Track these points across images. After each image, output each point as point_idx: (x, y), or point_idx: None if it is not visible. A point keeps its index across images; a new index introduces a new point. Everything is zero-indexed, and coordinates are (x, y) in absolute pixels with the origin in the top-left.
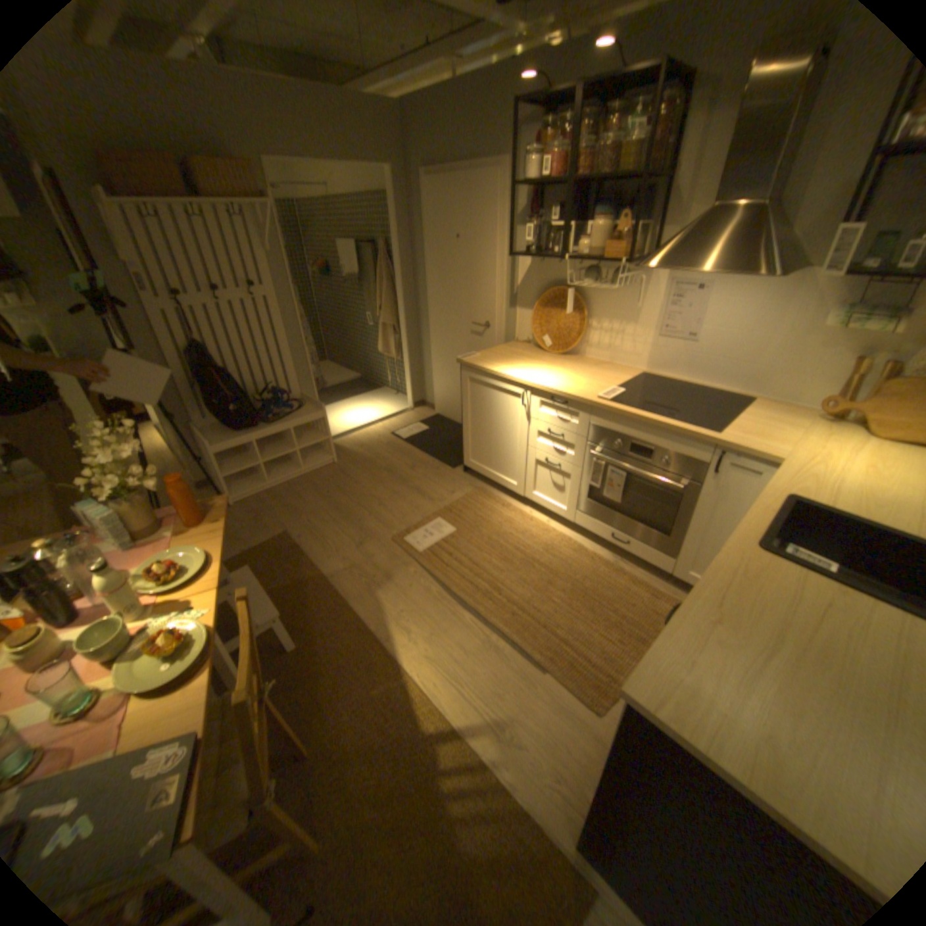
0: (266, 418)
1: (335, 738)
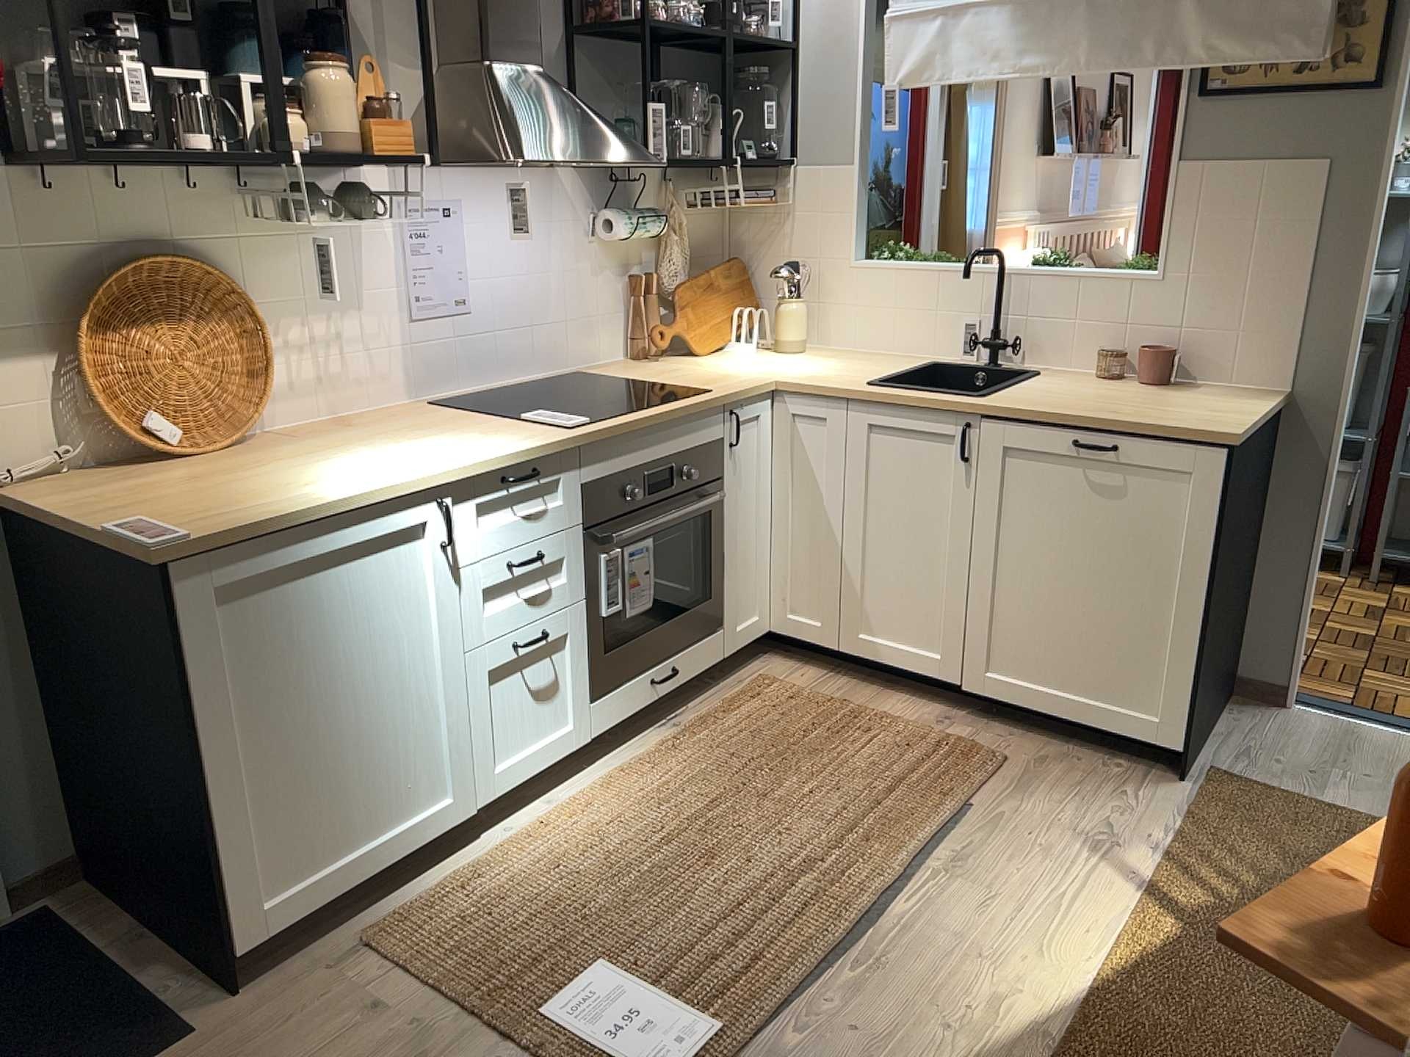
0: None
1: (1313, 1056)
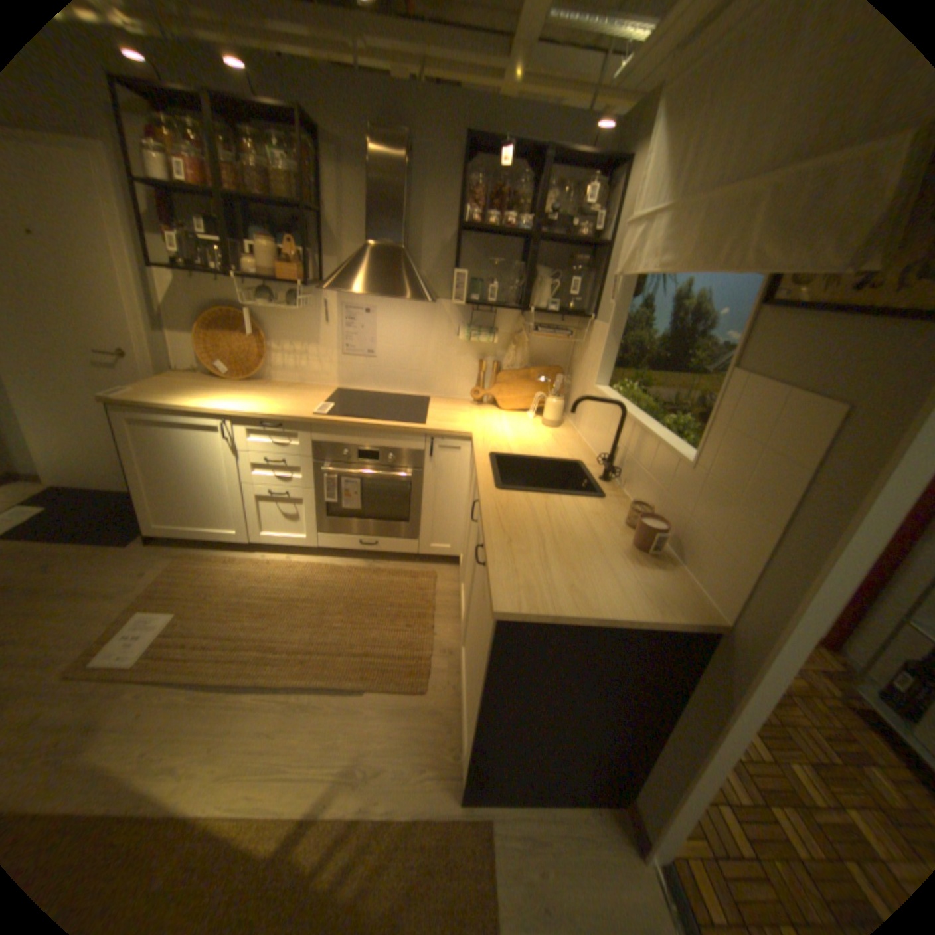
0: None
1: None
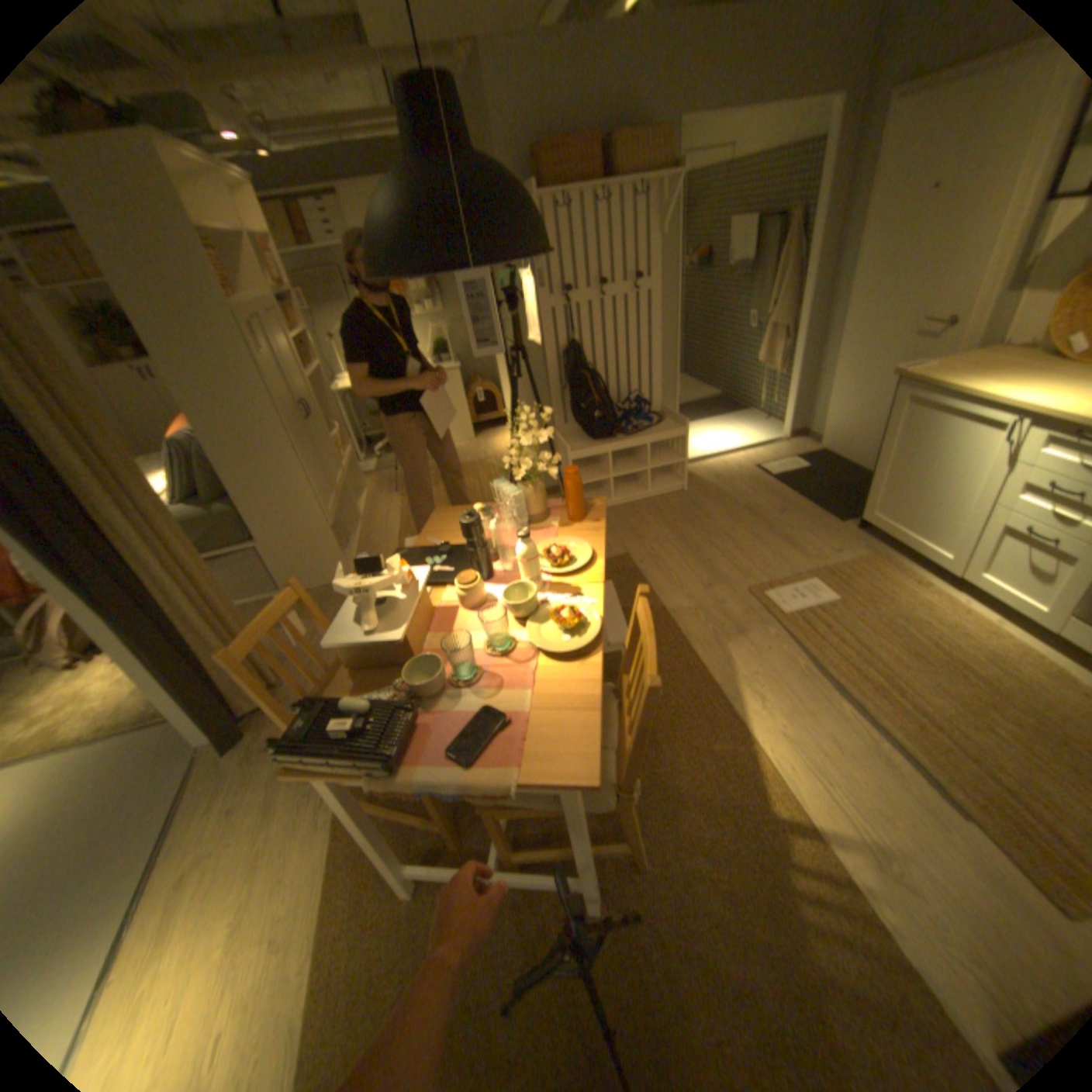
0: (623, 431)
1: (670, 776)
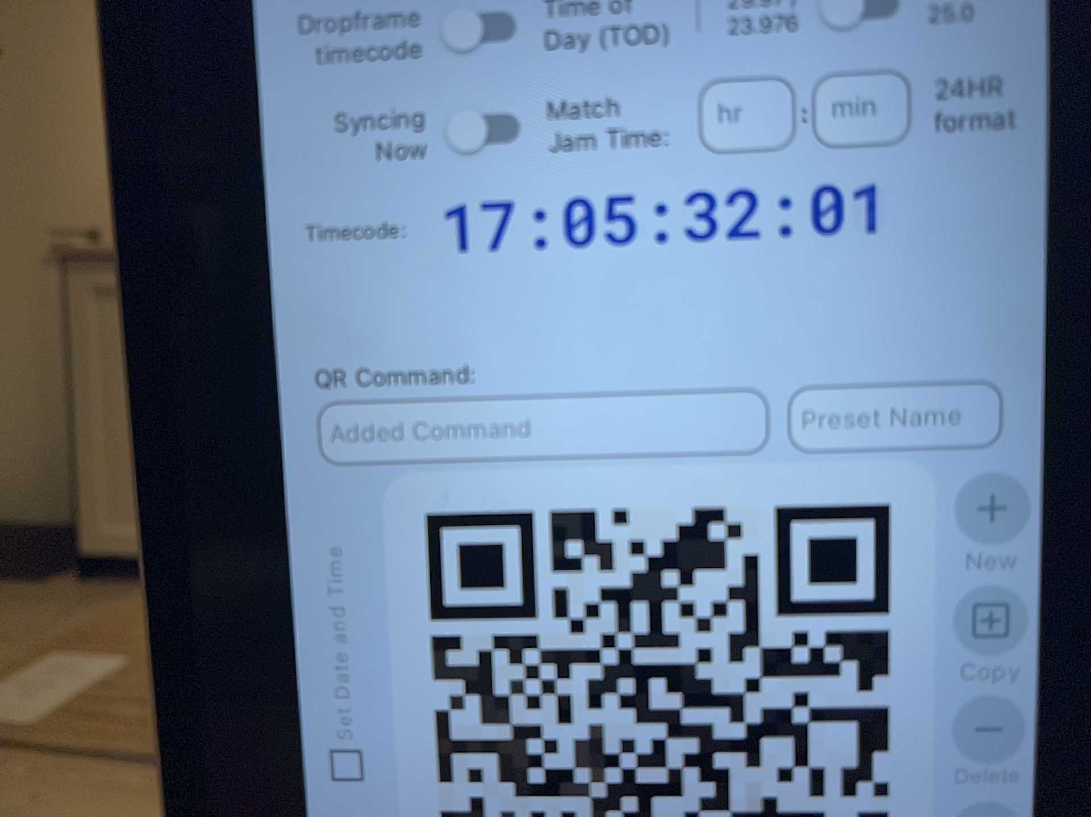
0: None
1: None
